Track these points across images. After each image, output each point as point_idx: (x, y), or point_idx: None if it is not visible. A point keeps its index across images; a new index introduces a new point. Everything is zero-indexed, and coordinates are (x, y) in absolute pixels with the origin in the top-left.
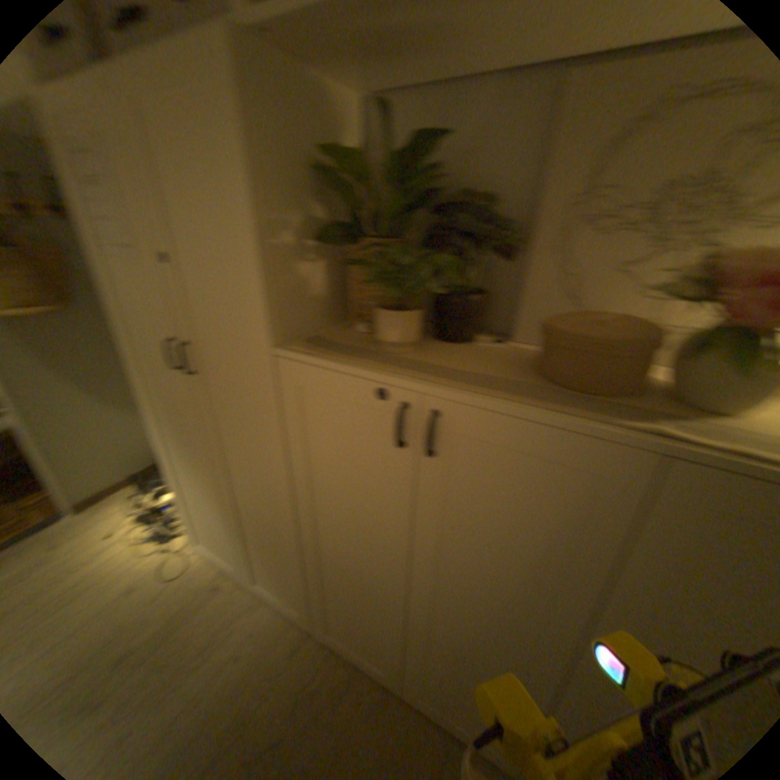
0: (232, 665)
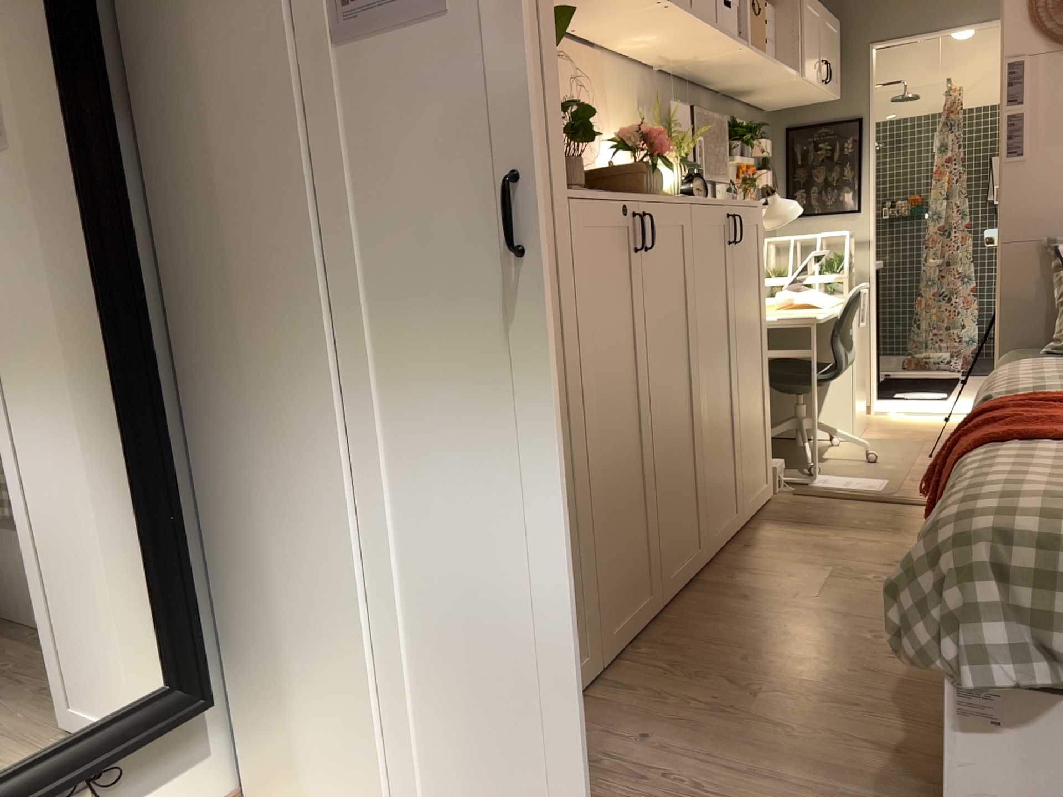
0: (645, 735)
